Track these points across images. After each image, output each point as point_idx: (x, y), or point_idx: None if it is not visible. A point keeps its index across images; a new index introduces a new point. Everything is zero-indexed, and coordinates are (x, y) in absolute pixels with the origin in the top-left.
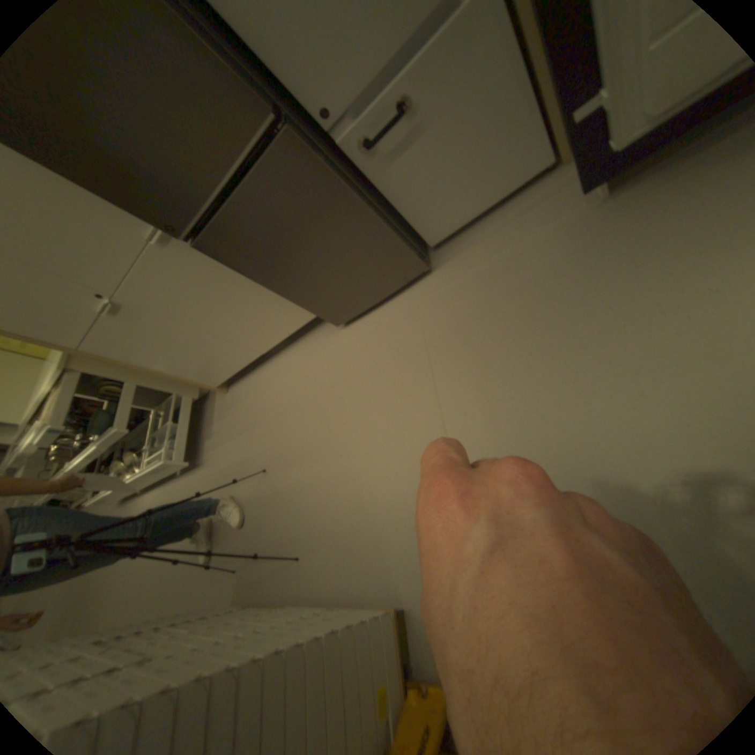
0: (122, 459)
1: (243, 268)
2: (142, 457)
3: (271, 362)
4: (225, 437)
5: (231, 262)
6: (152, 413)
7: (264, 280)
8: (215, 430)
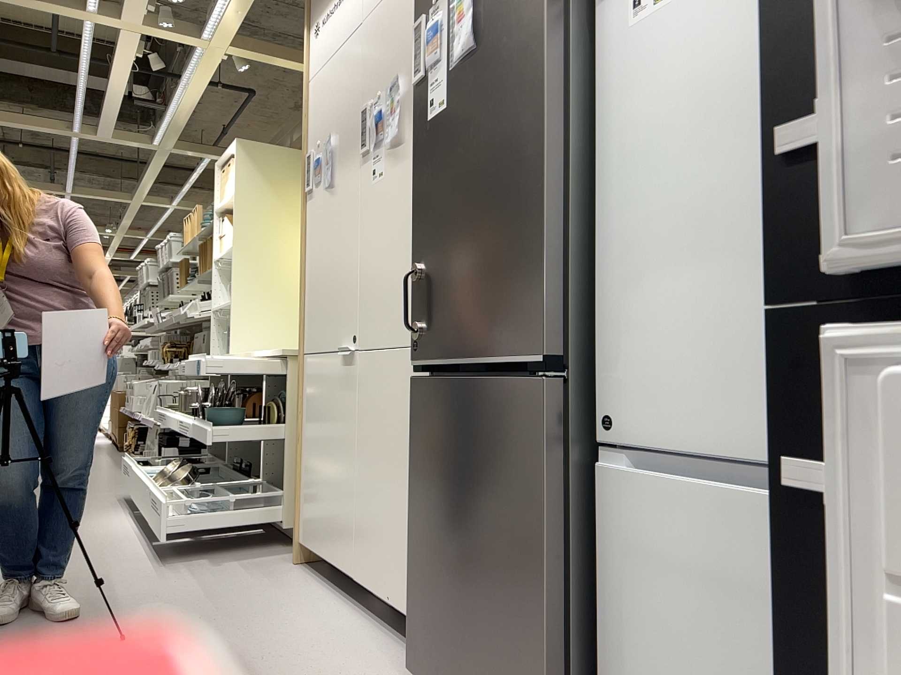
0: (189, 468)
1: (414, 455)
2: (184, 485)
3: (343, 604)
4: (206, 578)
5: (414, 436)
6: (257, 479)
7: (413, 494)
8: (223, 565)
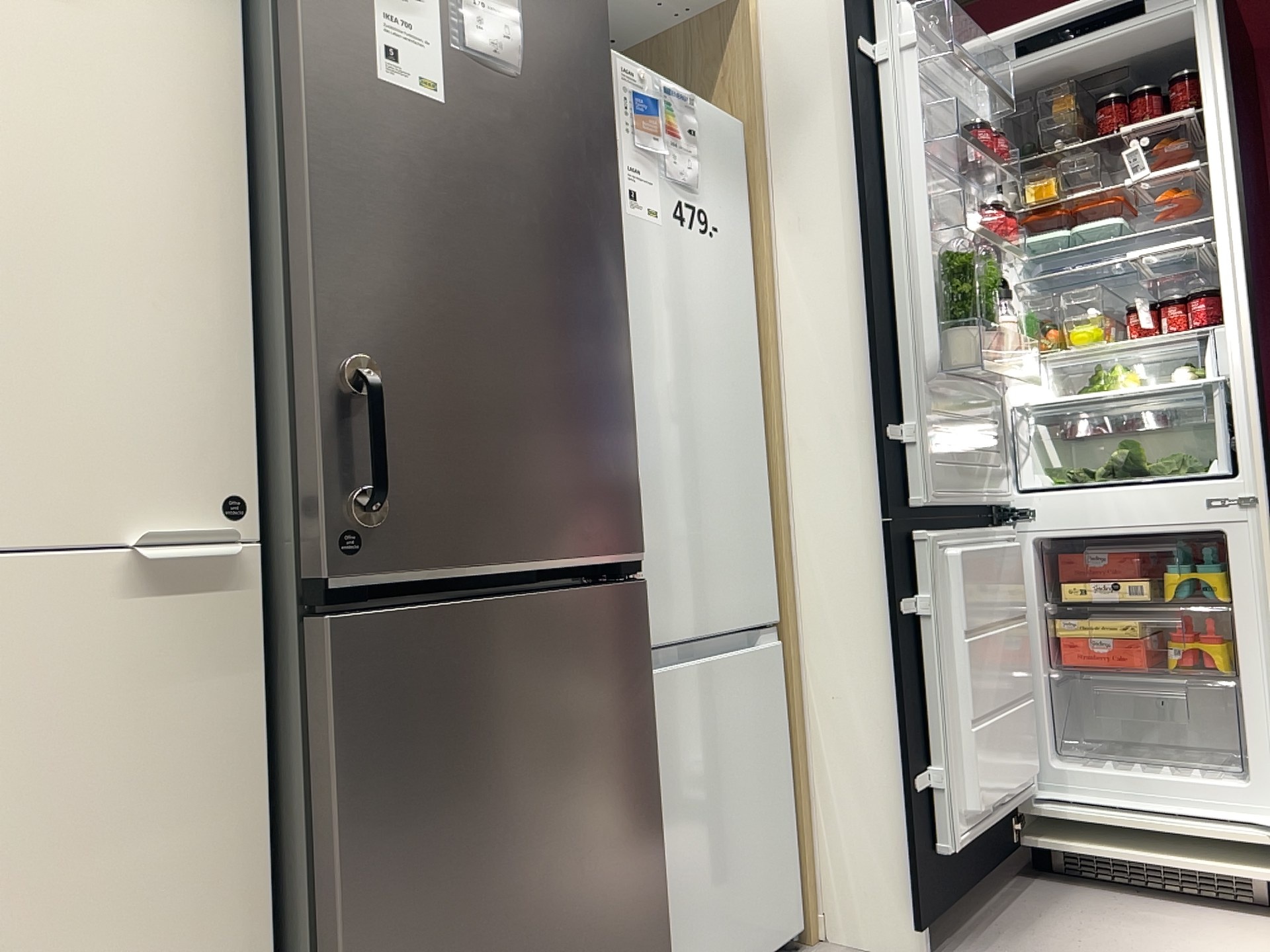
0: None
1: (354, 790)
2: None
3: None
4: None
5: (352, 746)
6: None
7: (358, 879)
8: None
